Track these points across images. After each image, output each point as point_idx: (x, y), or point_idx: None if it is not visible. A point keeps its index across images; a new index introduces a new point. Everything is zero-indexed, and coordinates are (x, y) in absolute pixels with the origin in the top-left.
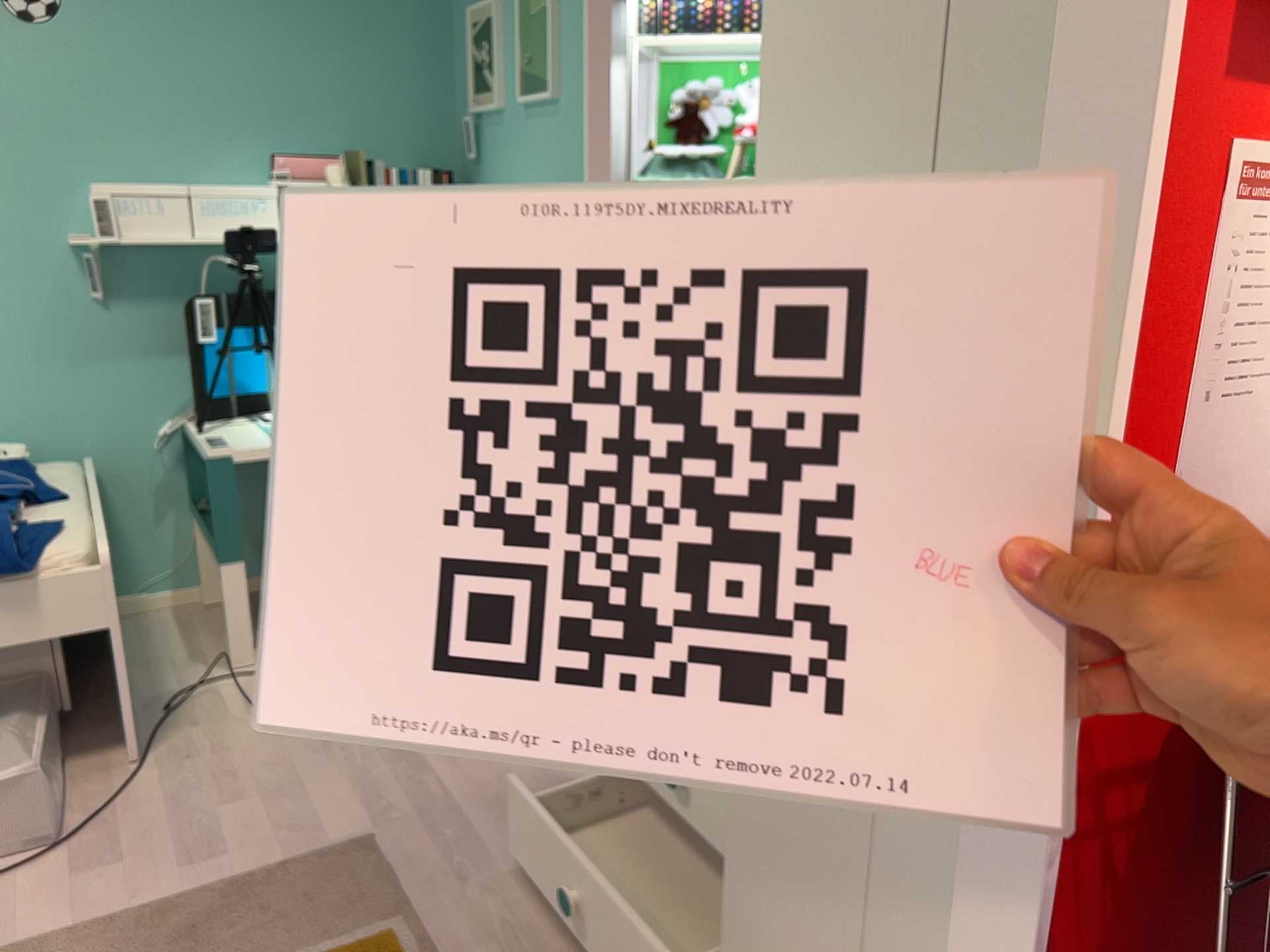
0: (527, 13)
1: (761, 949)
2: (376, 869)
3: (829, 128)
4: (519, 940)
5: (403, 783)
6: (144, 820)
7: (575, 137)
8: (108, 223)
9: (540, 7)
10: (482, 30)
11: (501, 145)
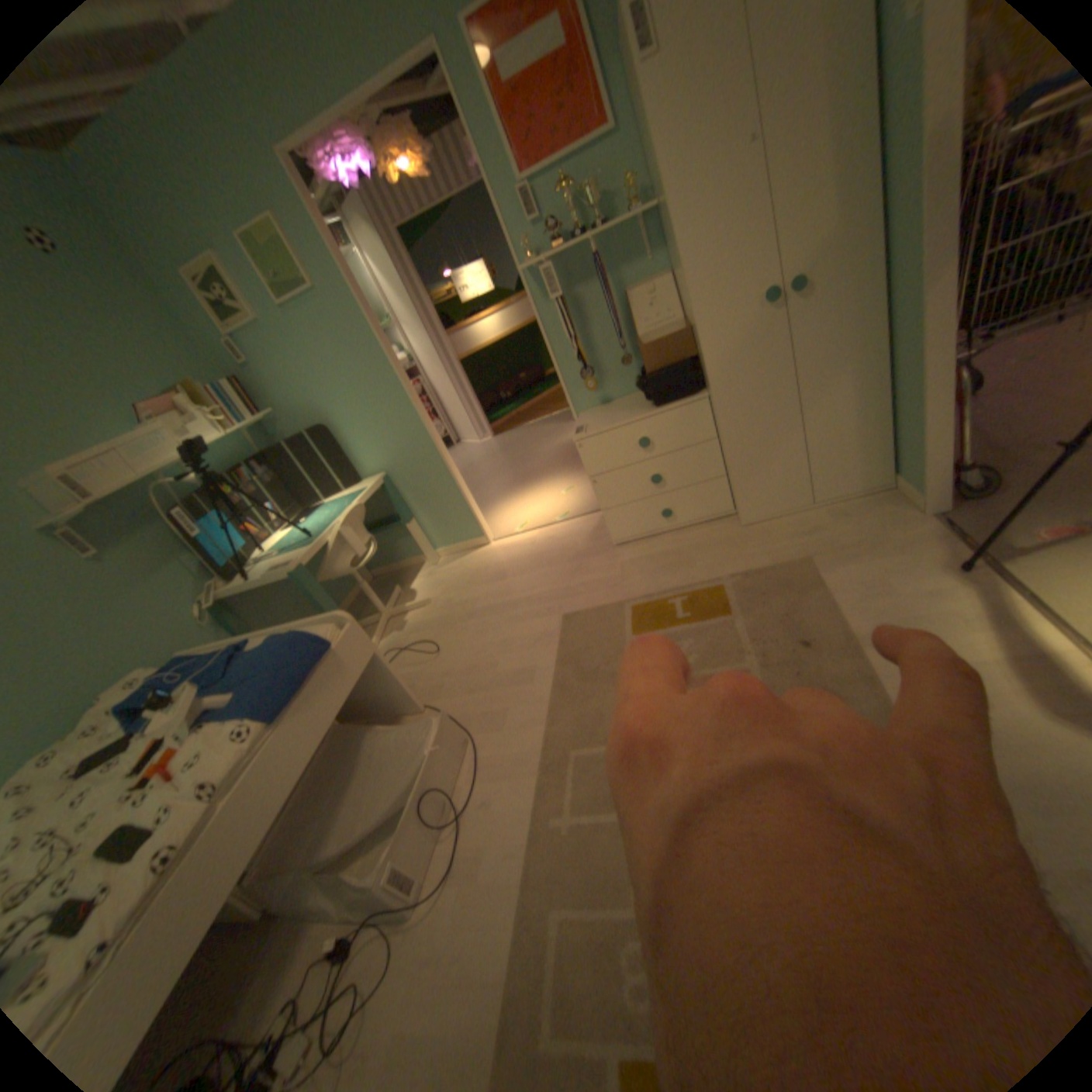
0: (253, 244)
1: (754, 469)
2: (588, 611)
3: (699, 128)
4: (660, 571)
5: (534, 604)
6: (479, 702)
7: (341, 299)
8: (77, 488)
9: (267, 236)
10: (202, 277)
11: (264, 341)
